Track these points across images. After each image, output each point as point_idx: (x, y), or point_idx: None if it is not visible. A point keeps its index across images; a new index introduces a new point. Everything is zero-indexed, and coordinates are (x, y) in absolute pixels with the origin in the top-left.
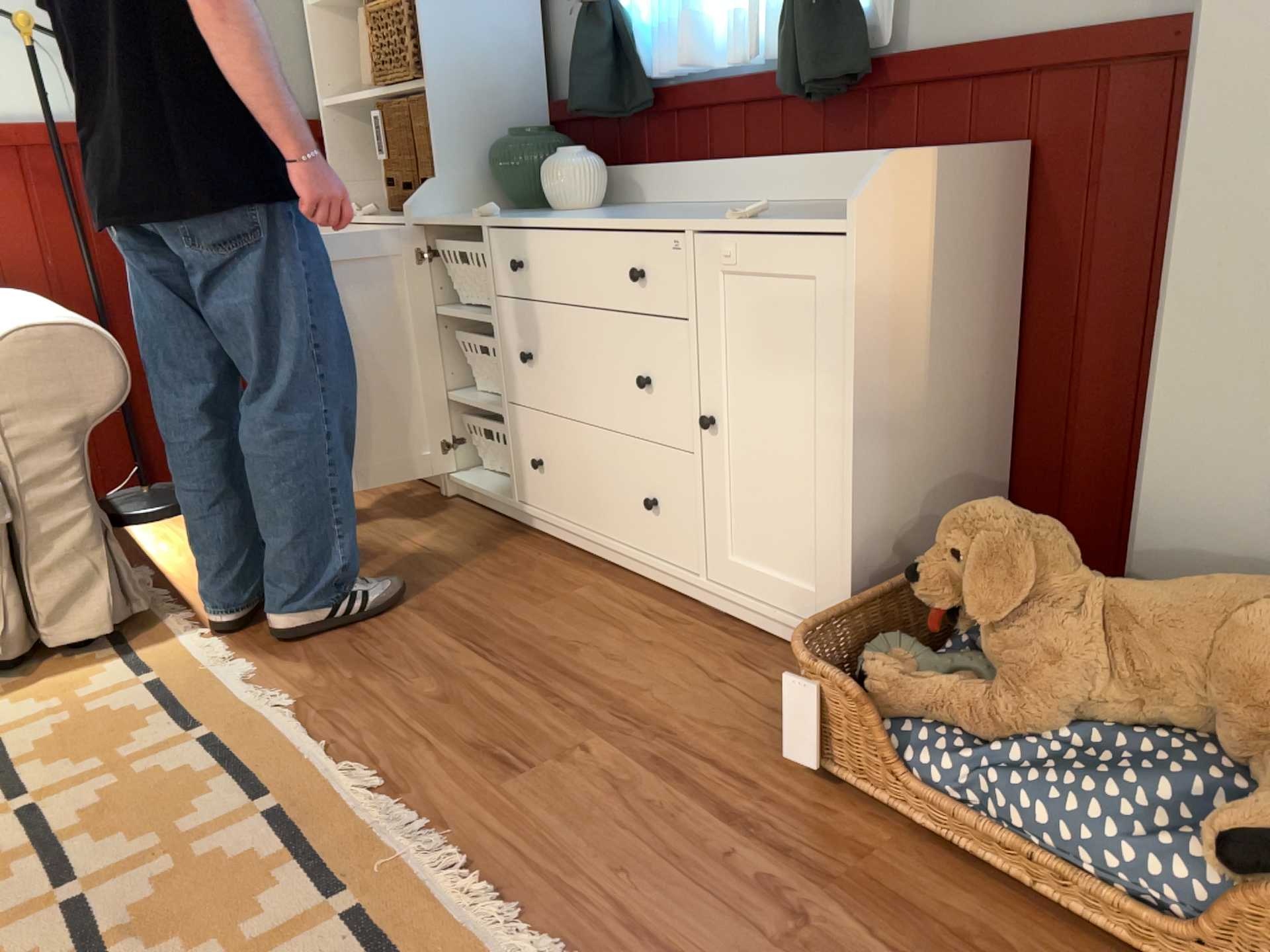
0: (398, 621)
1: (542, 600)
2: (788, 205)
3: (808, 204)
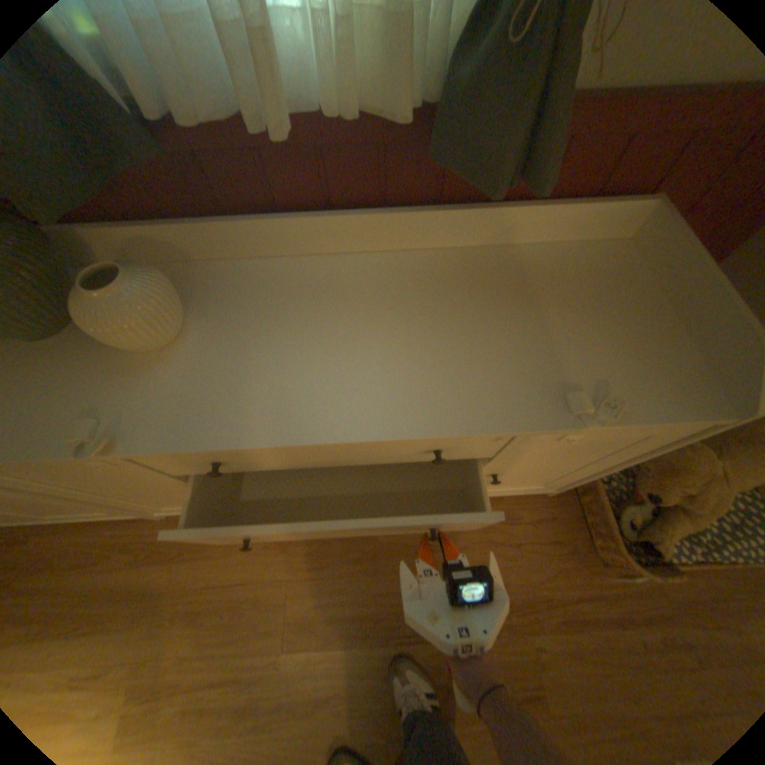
0: (332, 665)
1: (375, 563)
2: (435, 262)
3: (459, 260)
